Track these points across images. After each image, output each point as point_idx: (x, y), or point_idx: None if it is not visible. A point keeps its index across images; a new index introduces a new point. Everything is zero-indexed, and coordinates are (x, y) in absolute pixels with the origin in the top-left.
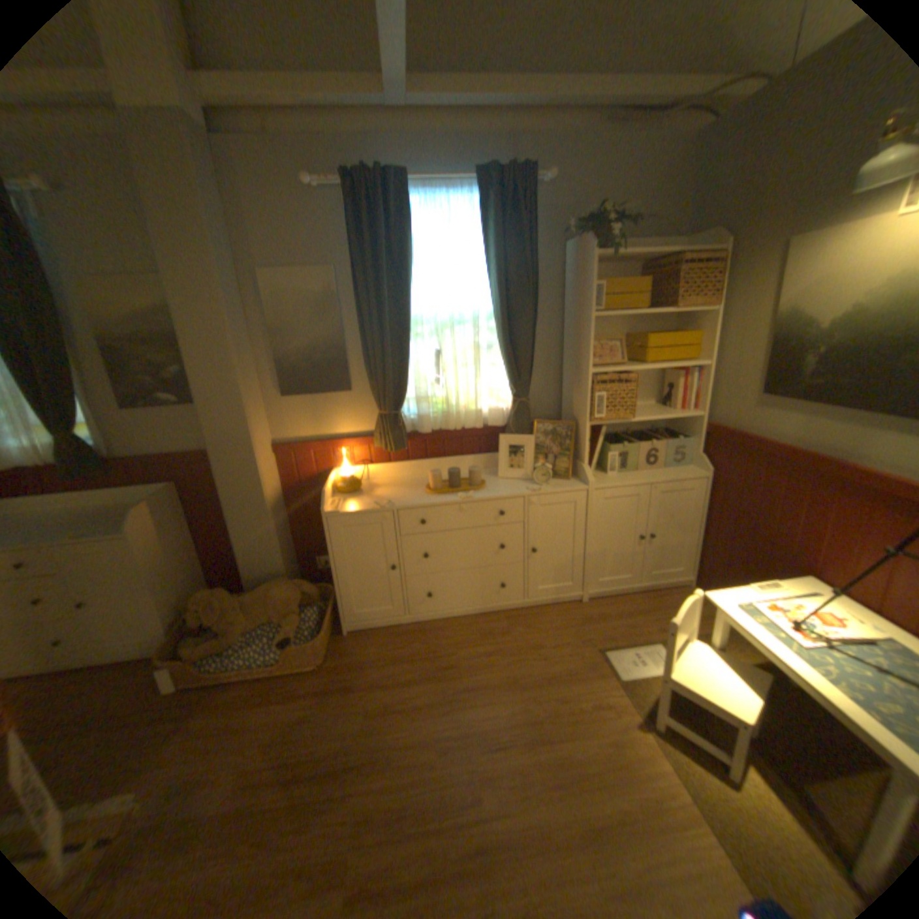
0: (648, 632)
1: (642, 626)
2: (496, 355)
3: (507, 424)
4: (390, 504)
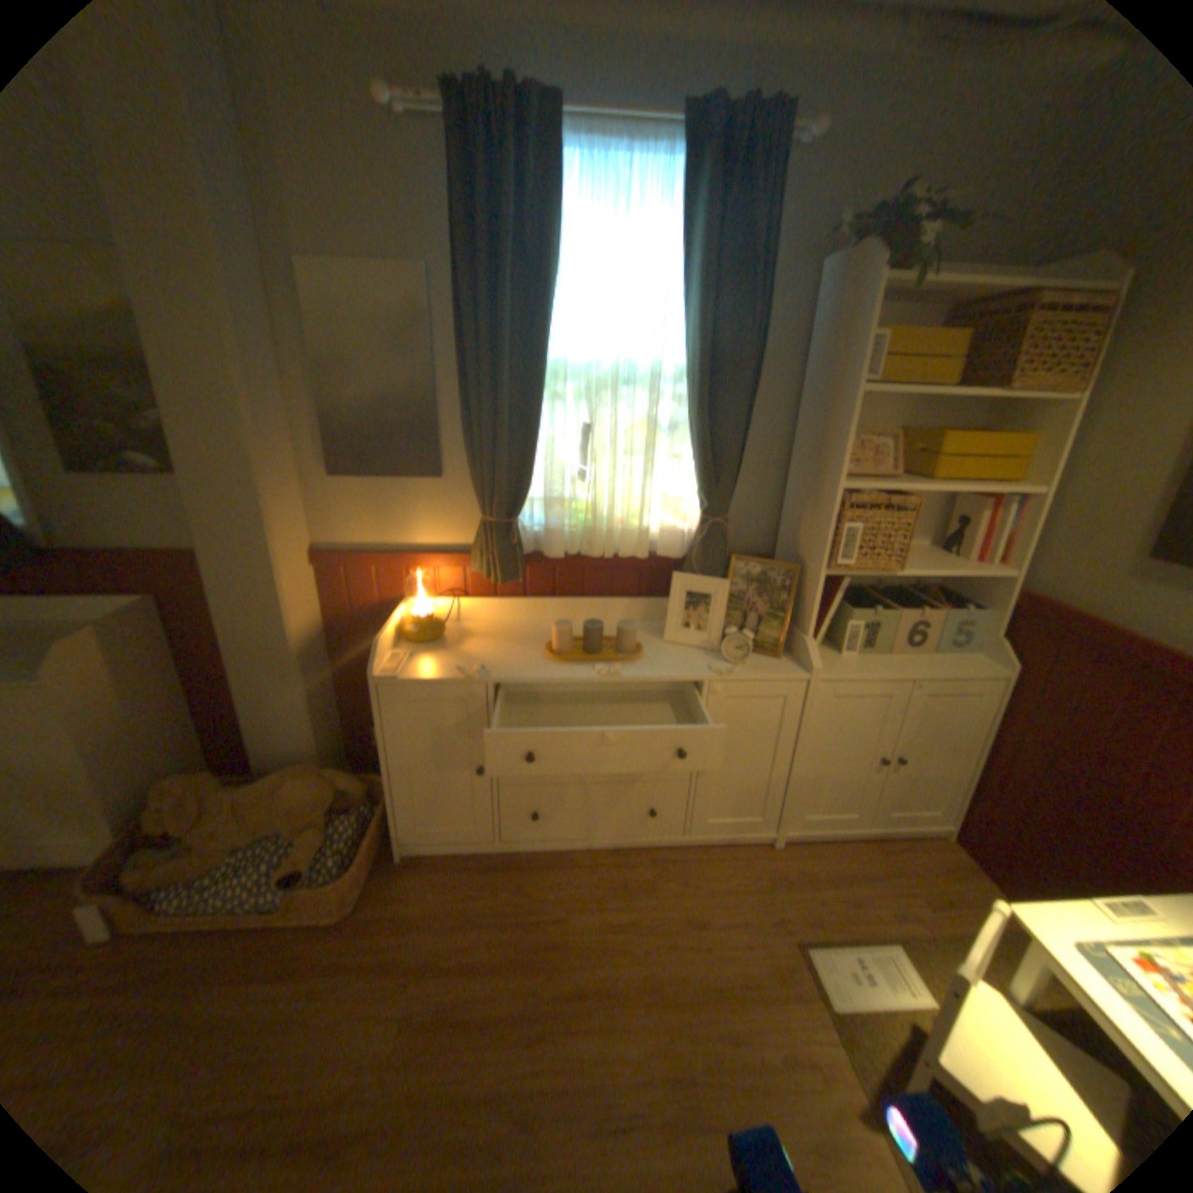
0: (878, 918)
1: (869, 904)
2: (683, 441)
3: (688, 556)
4: (483, 671)
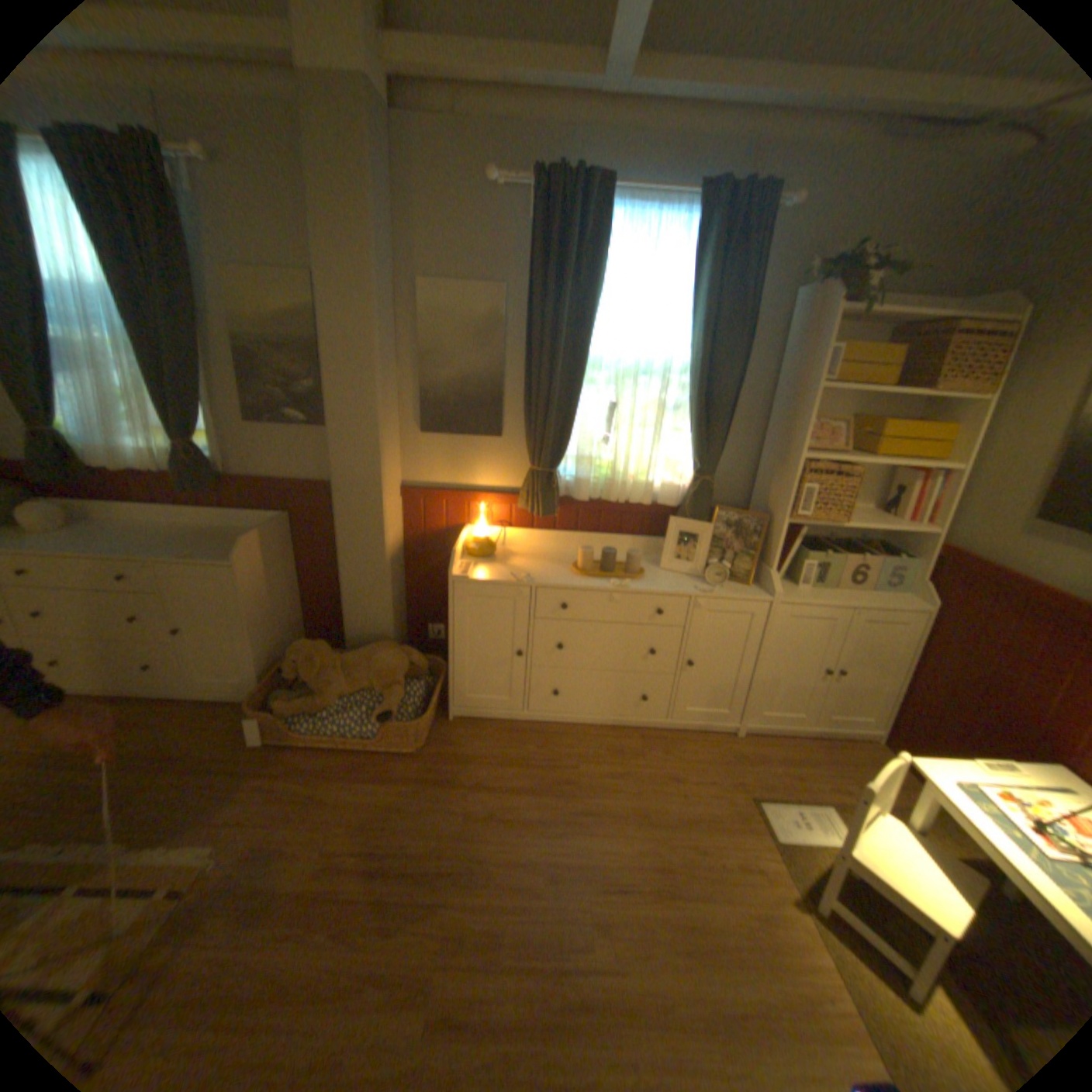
0: (817, 790)
1: (811, 780)
2: (683, 418)
3: (682, 505)
4: (528, 578)
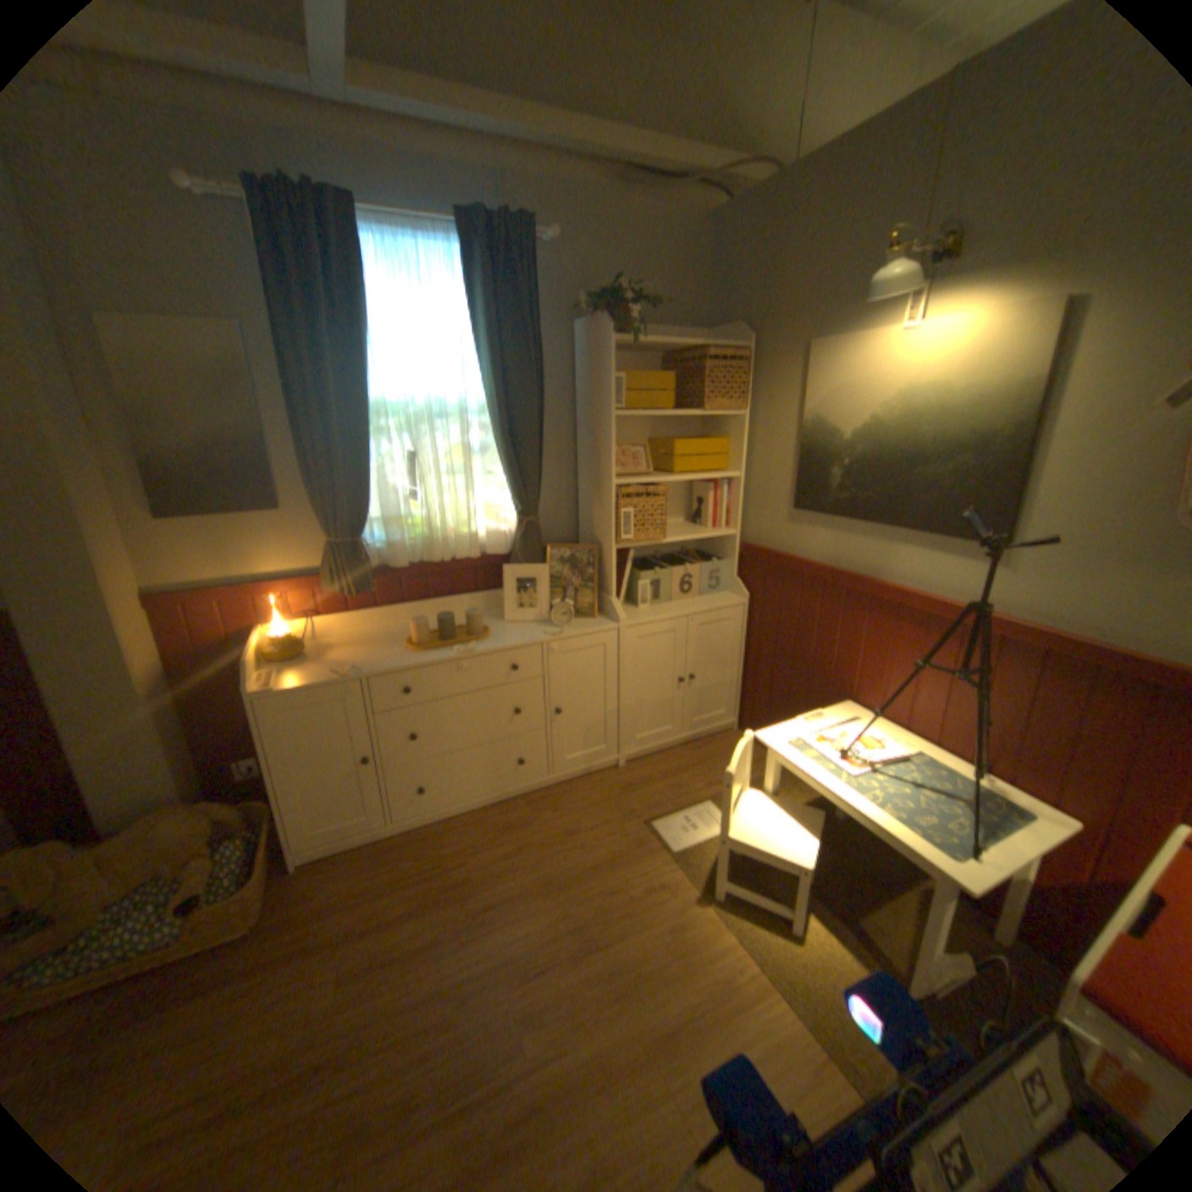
0: (694, 790)
1: (687, 784)
2: (493, 461)
3: (513, 552)
4: (354, 671)
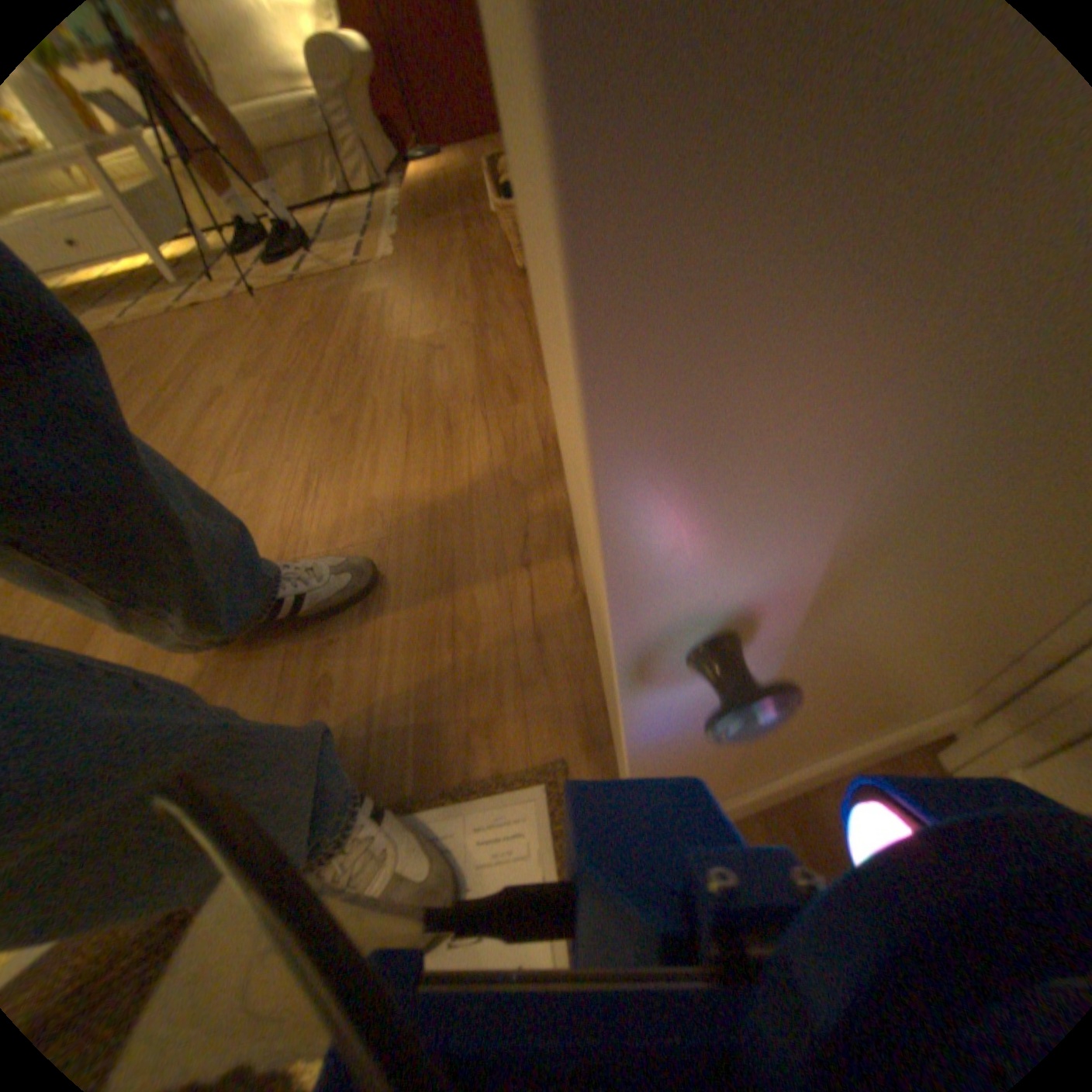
0: None
1: None
2: None
3: None
4: None
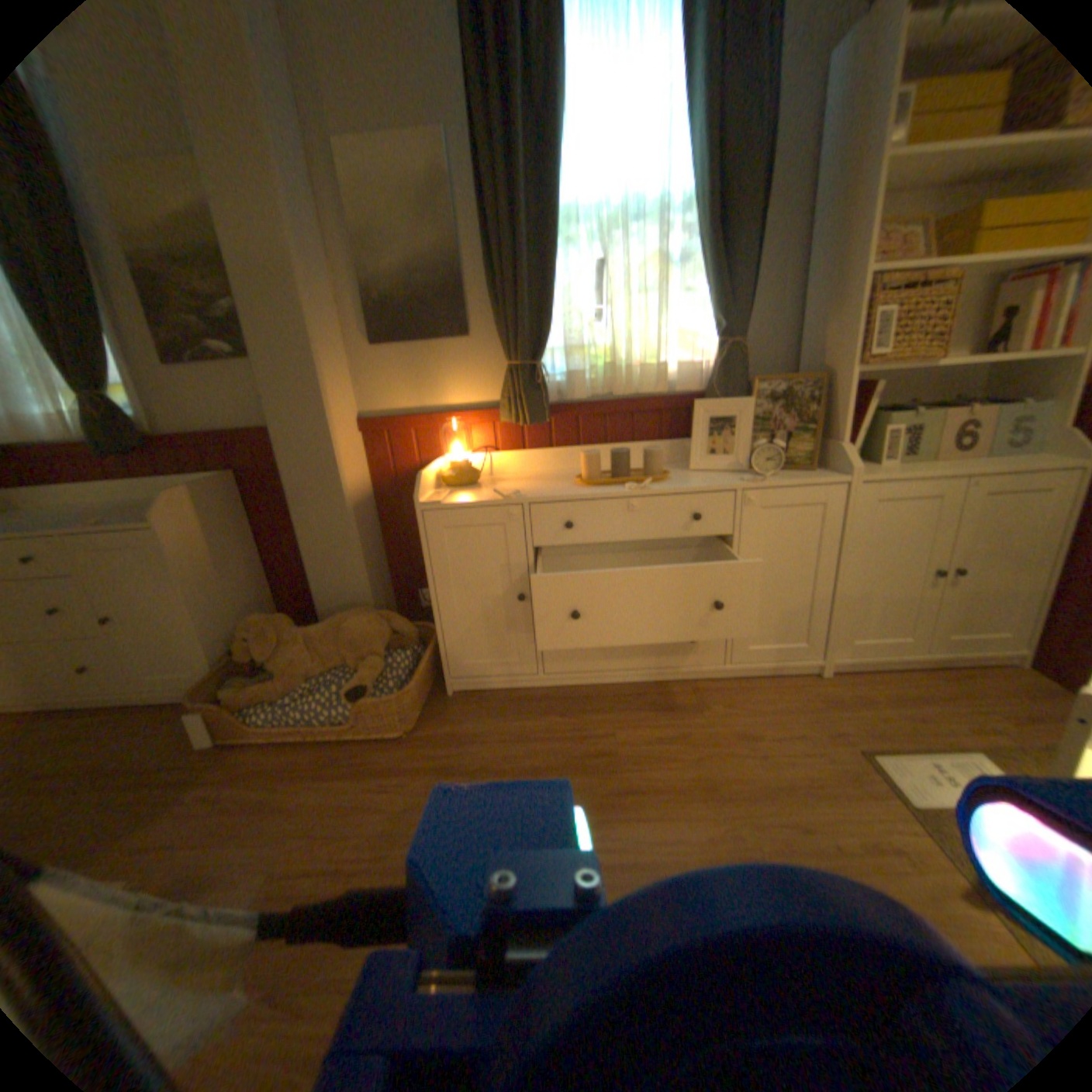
0: (950, 731)
1: (937, 720)
2: (696, 268)
3: (709, 388)
4: (519, 494)
